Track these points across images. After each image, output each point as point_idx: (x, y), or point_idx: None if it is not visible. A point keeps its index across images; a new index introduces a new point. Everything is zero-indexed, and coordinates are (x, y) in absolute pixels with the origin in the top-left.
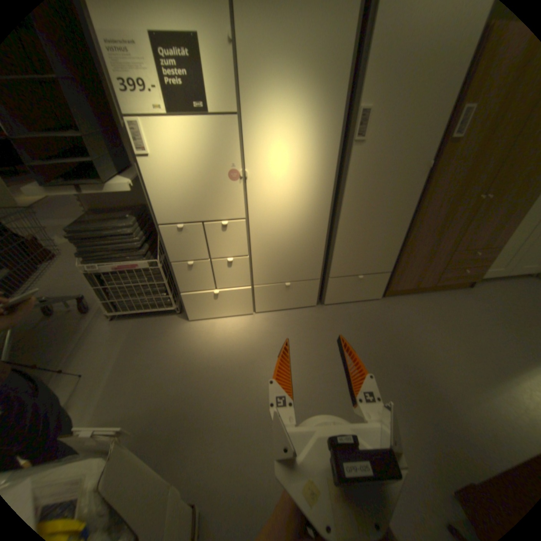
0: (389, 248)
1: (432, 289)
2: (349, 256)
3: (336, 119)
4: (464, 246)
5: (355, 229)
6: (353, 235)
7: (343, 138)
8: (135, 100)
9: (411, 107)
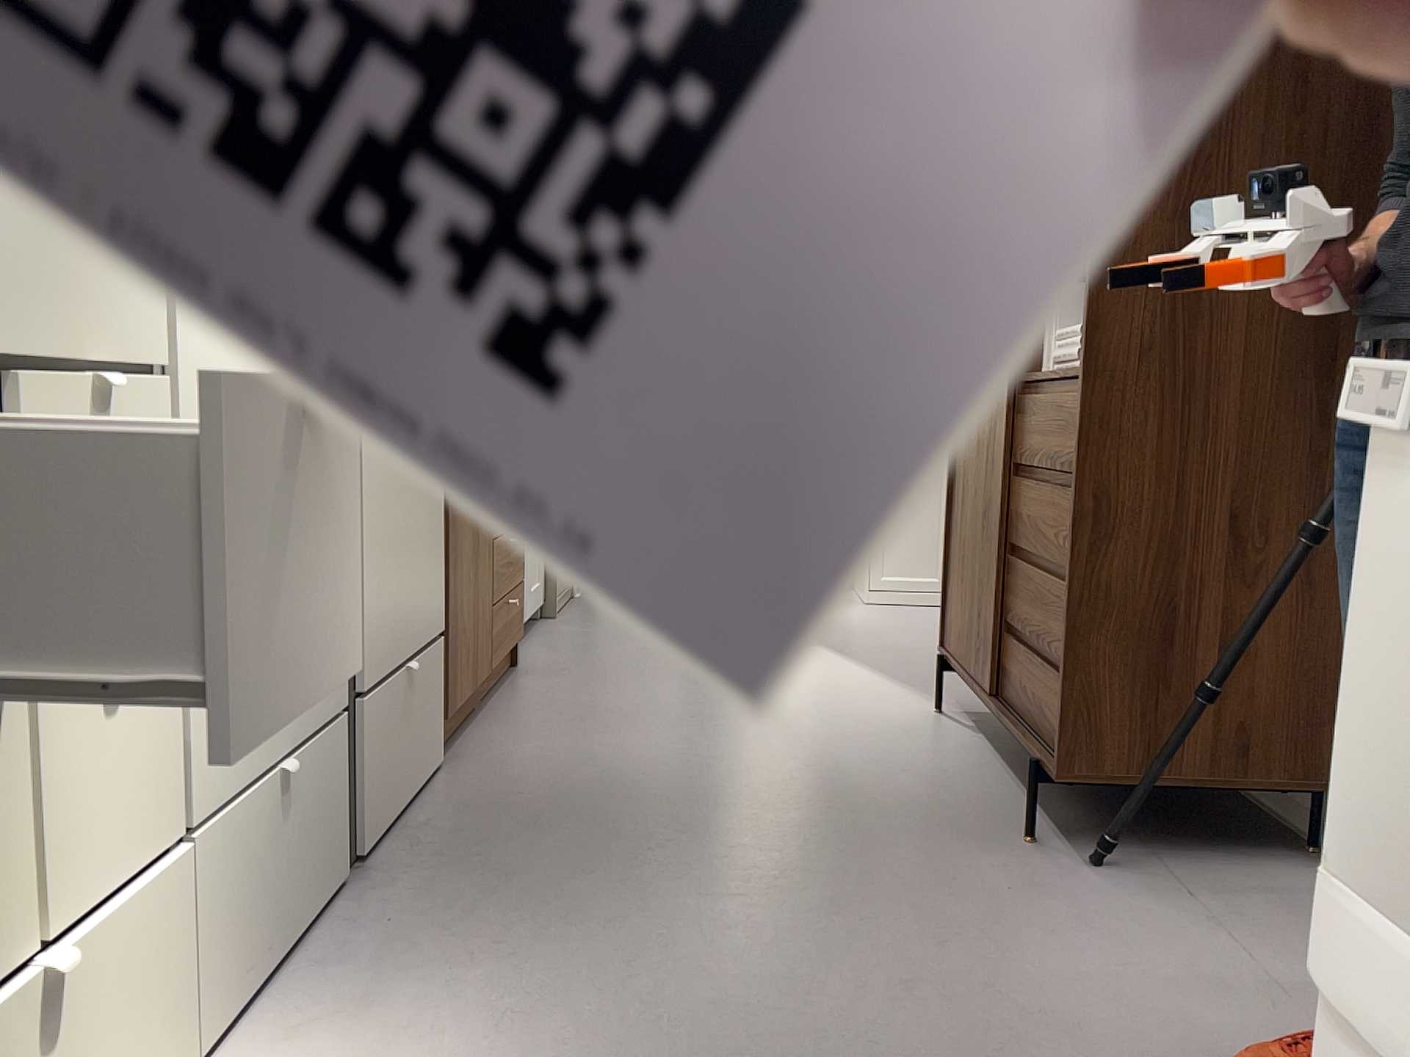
0: (429, 532)
1: (479, 693)
2: (382, 576)
3: None
4: None
5: (381, 452)
6: (381, 477)
7: None
8: None
9: None
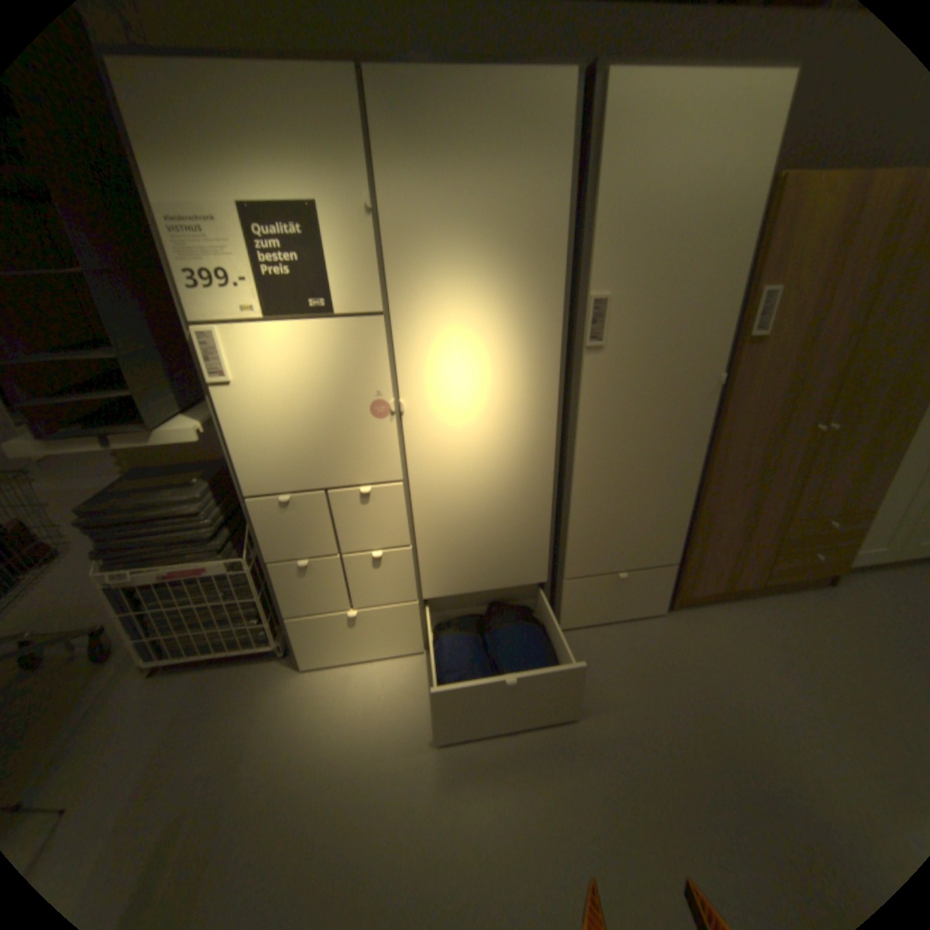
0: (669, 521)
1: (760, 592)
2: (596, 539)
3: (550, 316)
4: (806, 512)
5: (602, 490)
6: (601, 500)
7: (566, 344)
8: (211, 299)
9: (674, 293)
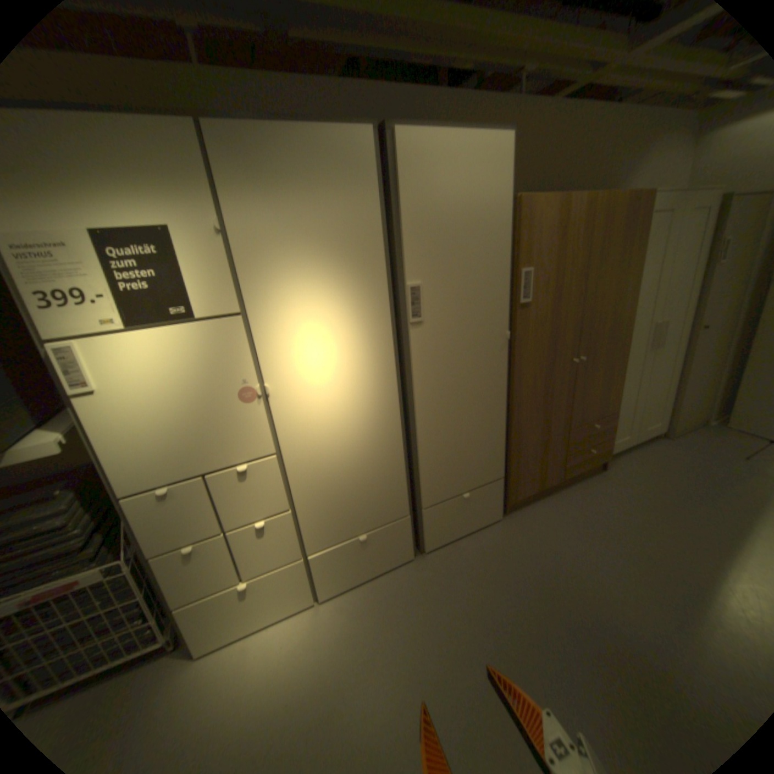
0: (491, 446)
1: (561, 486)
2: (441, 471)
3: (379, 302)
4: (577, 421)
5: (439, 431)
6: (440, 439)
7: (394, 322)
8: (67, 316)
9: (465, 278)
